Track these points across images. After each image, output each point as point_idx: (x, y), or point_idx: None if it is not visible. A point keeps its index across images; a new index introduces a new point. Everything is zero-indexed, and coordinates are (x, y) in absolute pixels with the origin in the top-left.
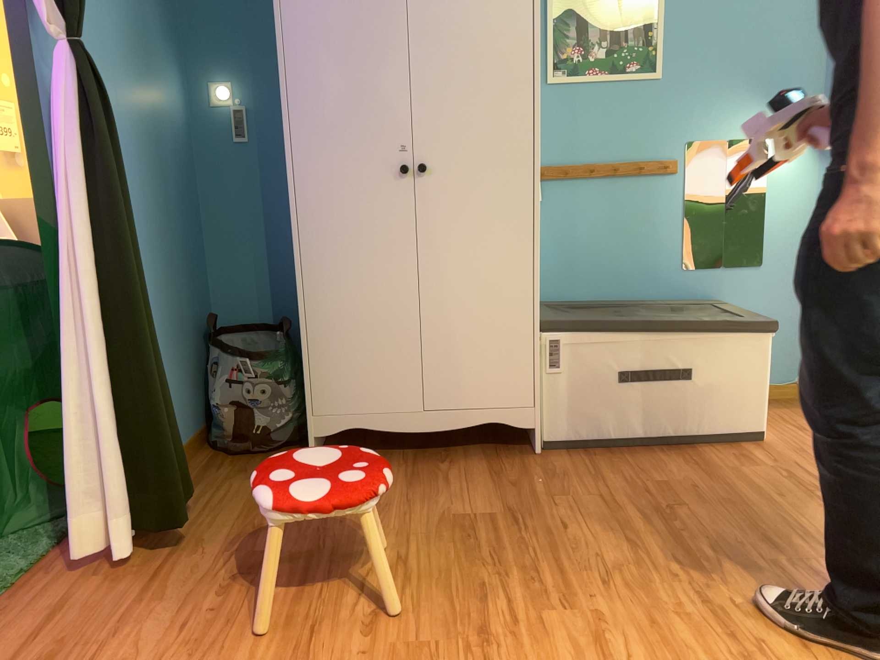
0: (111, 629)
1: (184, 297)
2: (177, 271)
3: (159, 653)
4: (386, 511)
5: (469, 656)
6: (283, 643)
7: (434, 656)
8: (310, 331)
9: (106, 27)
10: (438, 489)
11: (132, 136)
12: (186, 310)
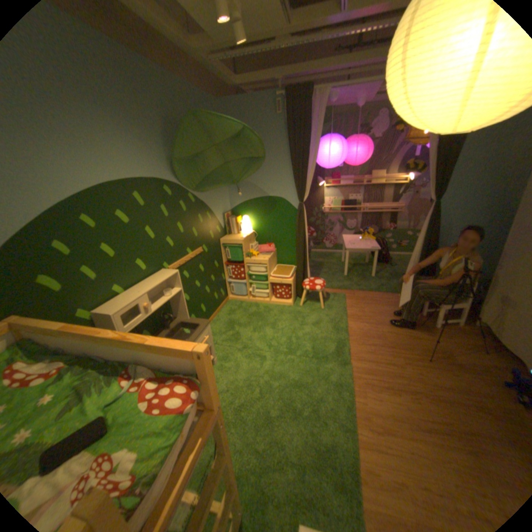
0: (381, 306)
1: (490, 263)
2: (489, 255)
3: (376, 312)
4: (446, 340)
5: (384, 347)
6: (383, 324)
7: (383, 343)
8: (491, 290)
9: (478, 186)
10: (470, 353)
11: (478, 215)
12: (489, 267)
